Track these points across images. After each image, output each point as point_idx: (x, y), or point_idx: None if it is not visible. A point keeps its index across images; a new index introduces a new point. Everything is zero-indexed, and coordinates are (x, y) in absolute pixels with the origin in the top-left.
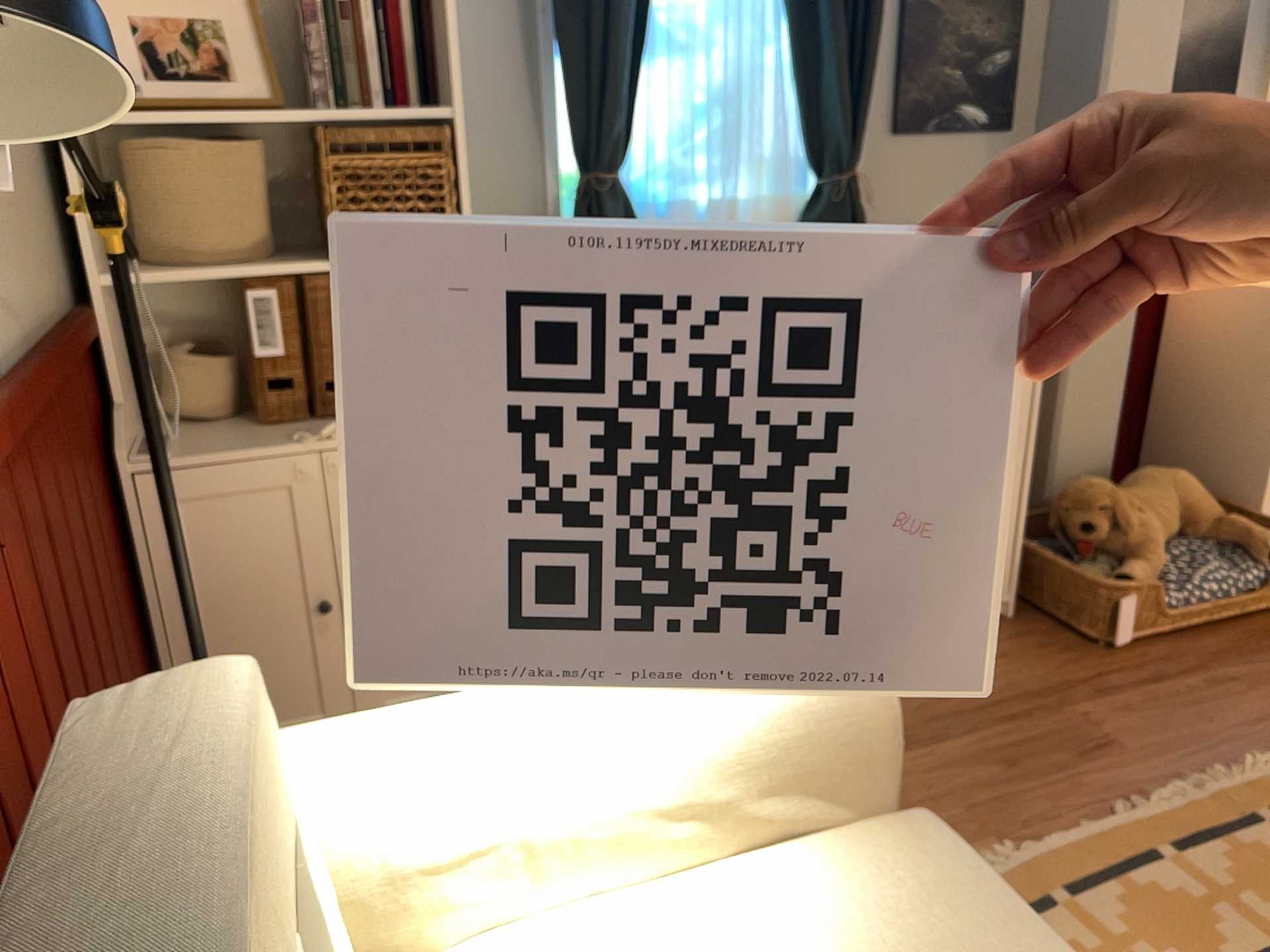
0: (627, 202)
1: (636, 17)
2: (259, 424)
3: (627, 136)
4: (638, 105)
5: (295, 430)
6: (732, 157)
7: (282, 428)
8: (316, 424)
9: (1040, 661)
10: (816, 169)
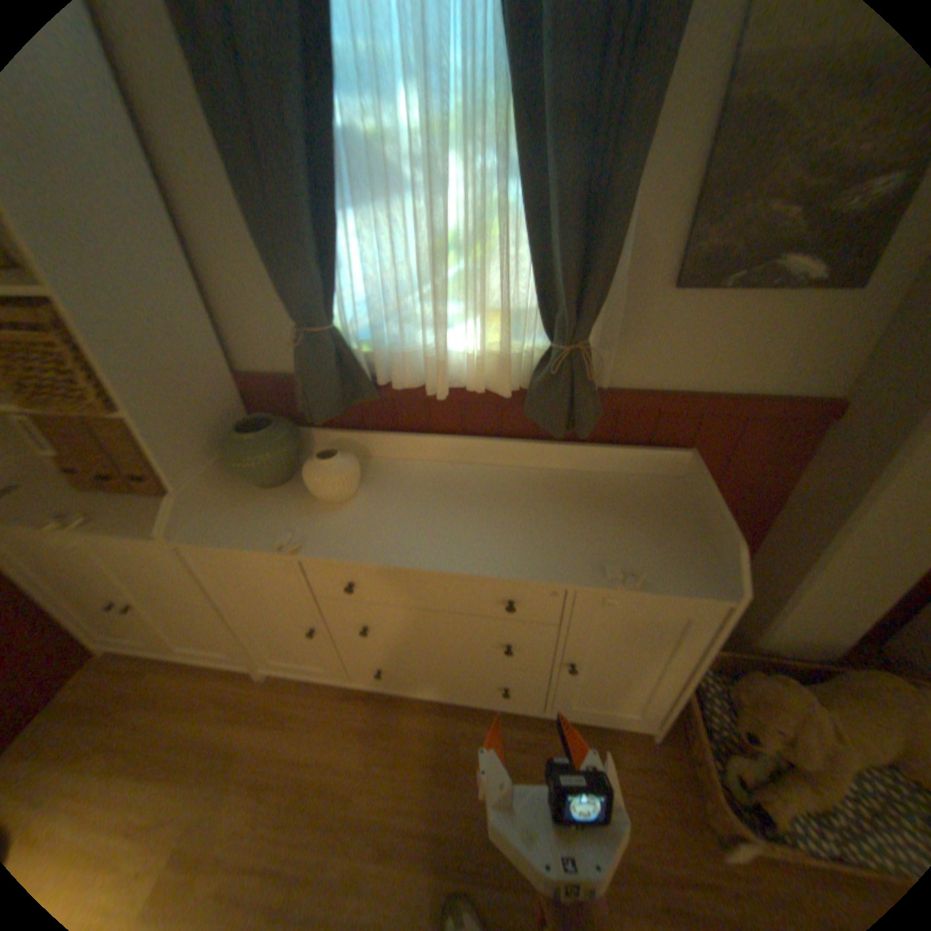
0: (346, 347)
1: (313, 155)
2: (76, 485)
3: (332, 288)
4: (343, 255)
5: (74, 502)
6: (440, 315)
7: (77, 495)
8: (99, 495)
9: (640, 819)
10: (551, 328)
